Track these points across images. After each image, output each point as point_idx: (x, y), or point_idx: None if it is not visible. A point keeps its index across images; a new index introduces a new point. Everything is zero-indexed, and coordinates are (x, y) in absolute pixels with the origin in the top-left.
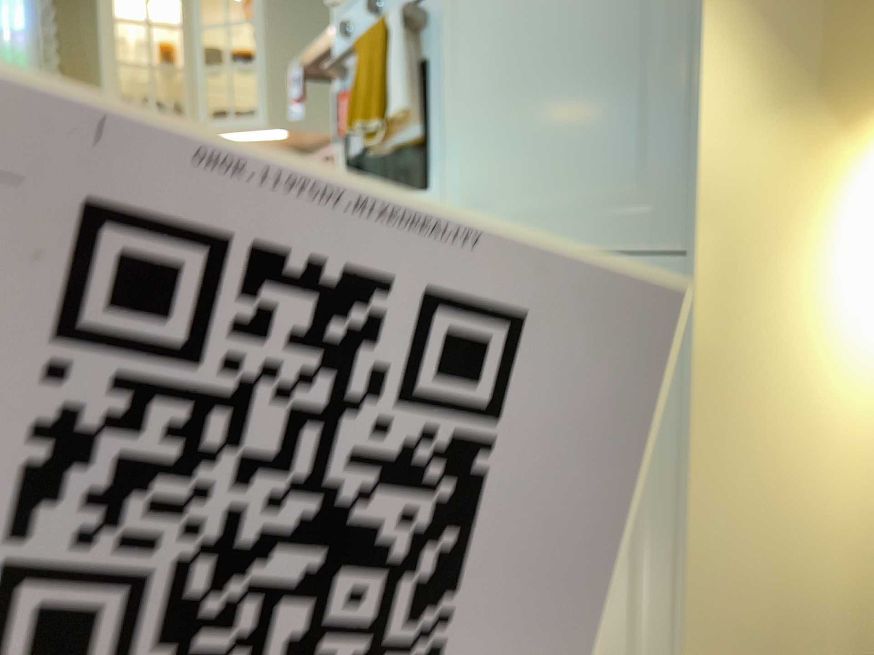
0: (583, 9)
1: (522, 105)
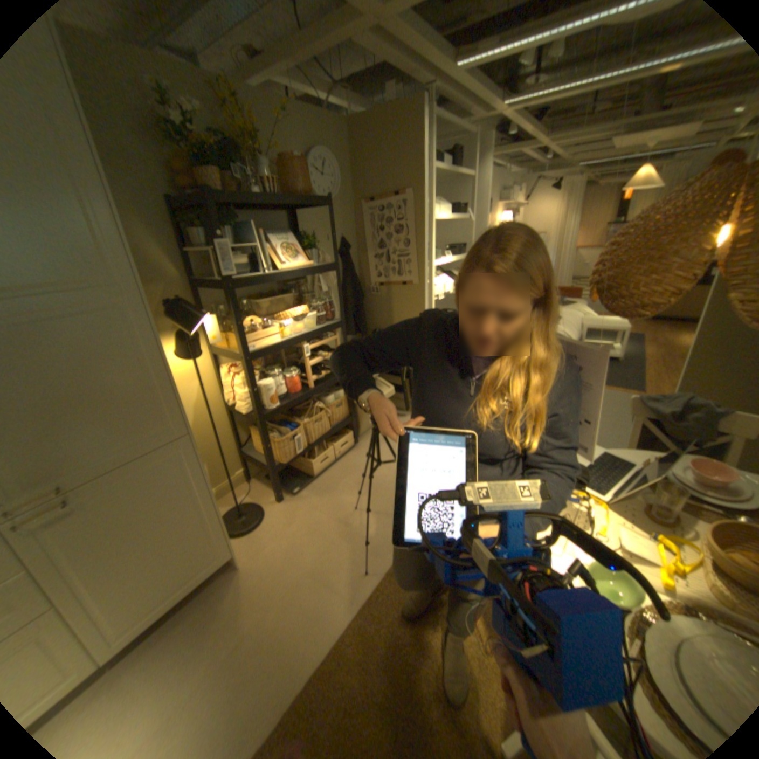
0: (97, 386)
1: (59, 429)
